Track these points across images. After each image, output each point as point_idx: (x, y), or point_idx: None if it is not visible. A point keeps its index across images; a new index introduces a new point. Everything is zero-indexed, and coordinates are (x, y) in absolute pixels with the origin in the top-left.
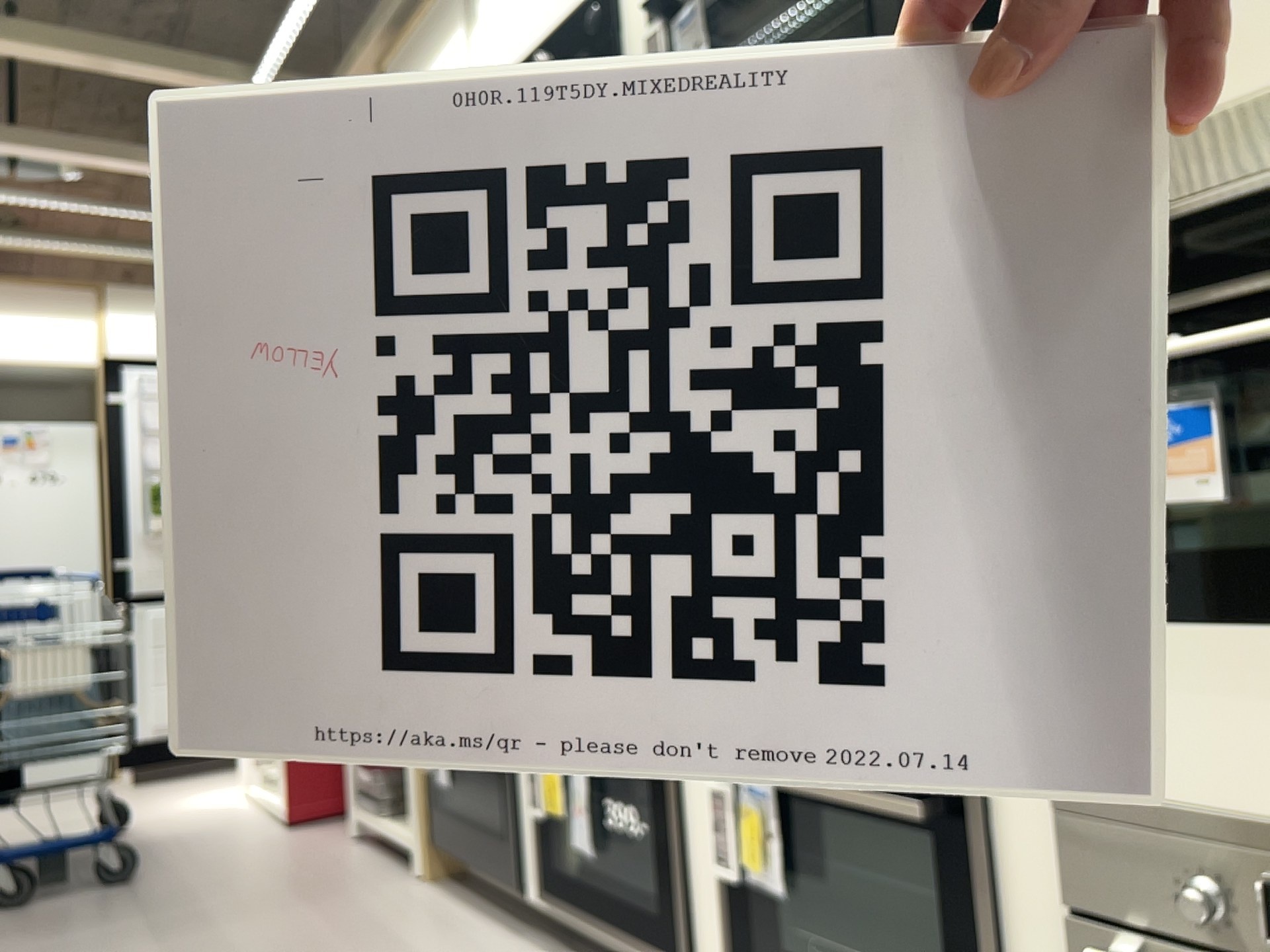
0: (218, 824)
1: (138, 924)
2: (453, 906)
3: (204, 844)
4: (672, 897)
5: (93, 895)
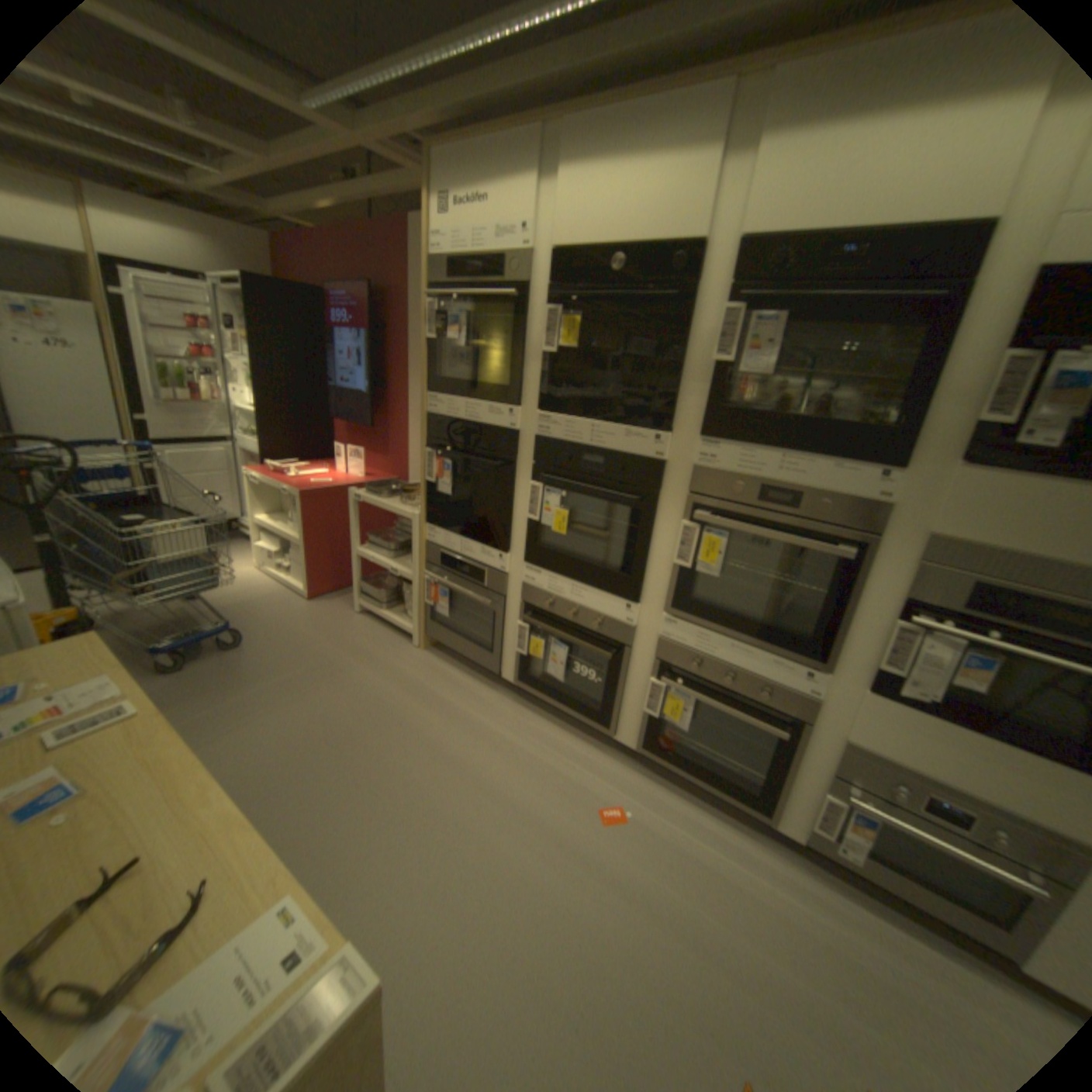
0: (259, 596)
1: (273, 684)
2: (447, 669)
3: (264, 615)
4: (610, 708)
5: (223, 660)
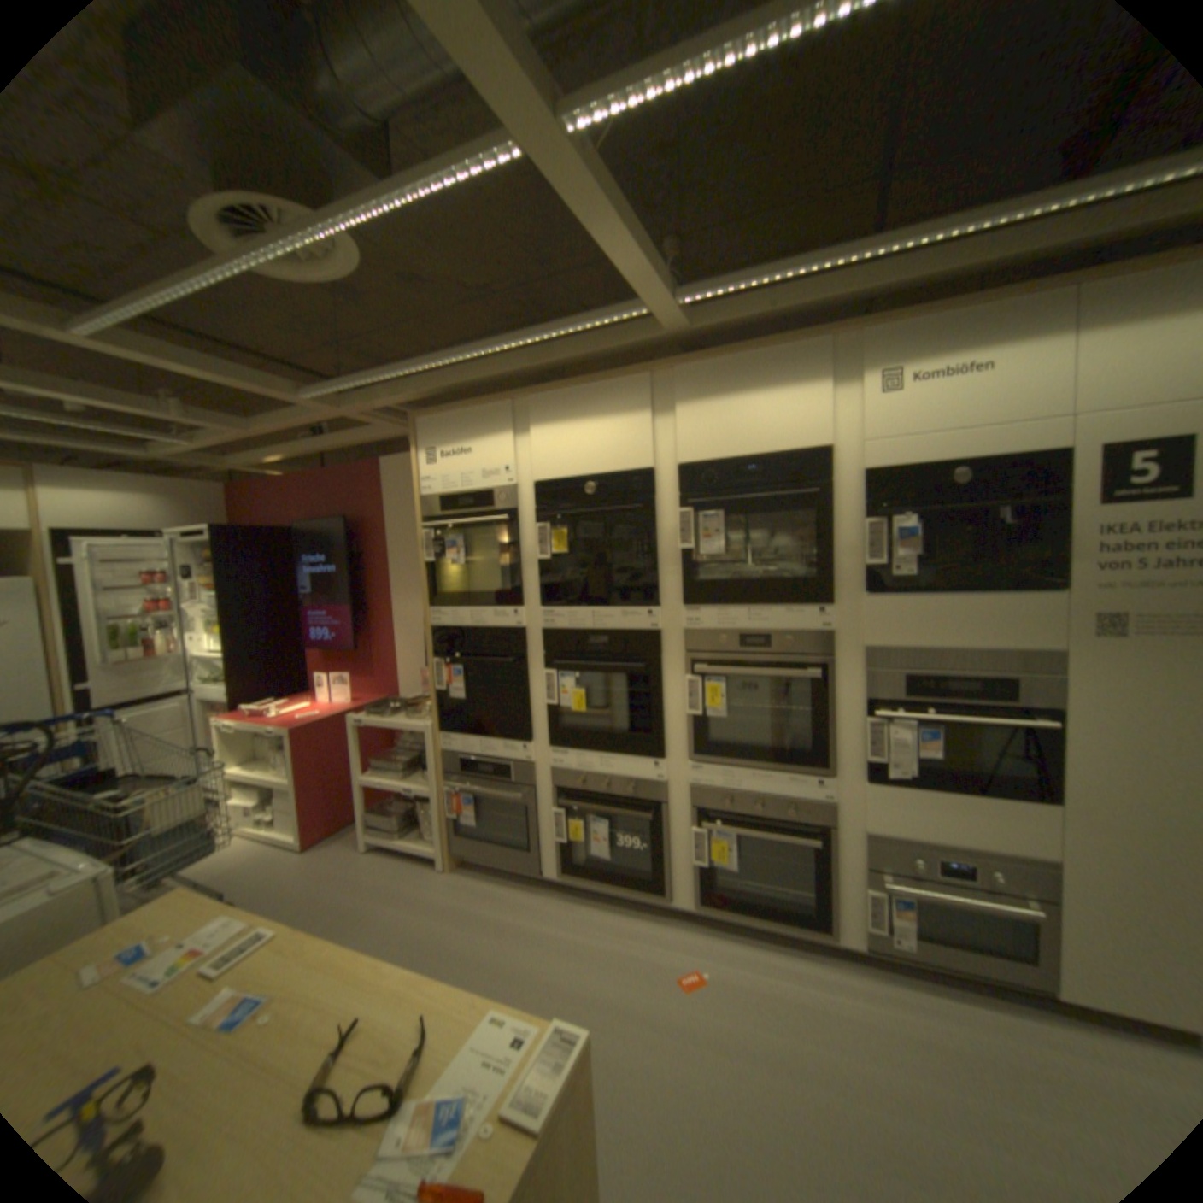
0: (237, 864)
1: None
2: (480, 887)
3: (251, 883)
4: (660, 874)
5: None
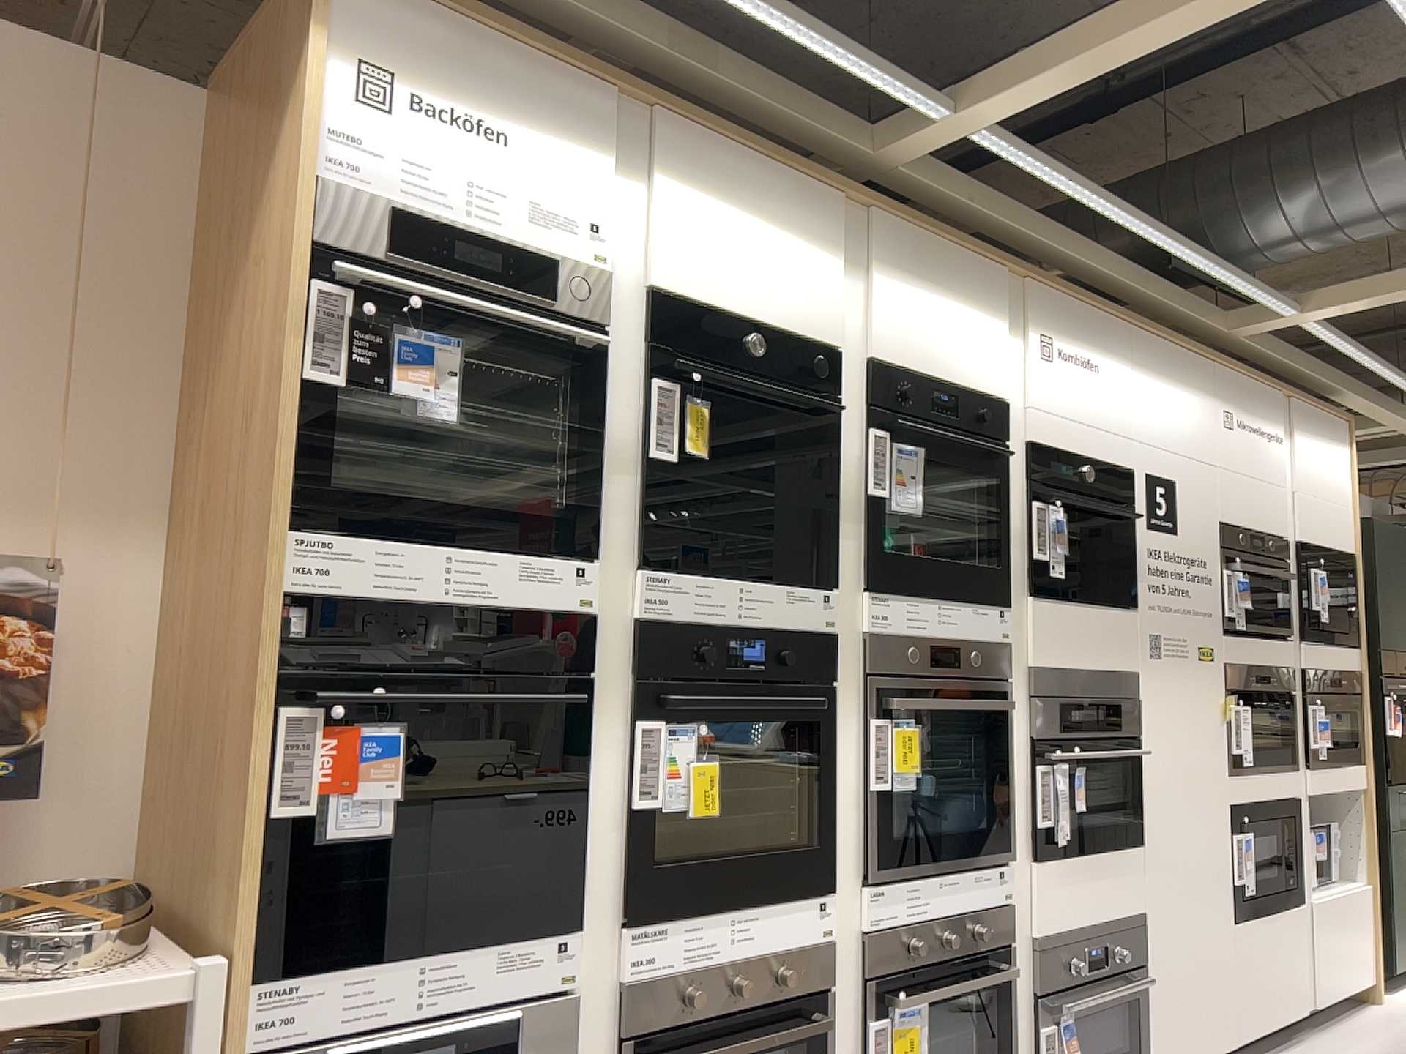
0: None
1: None
2: None
3: None
4: None
5: None
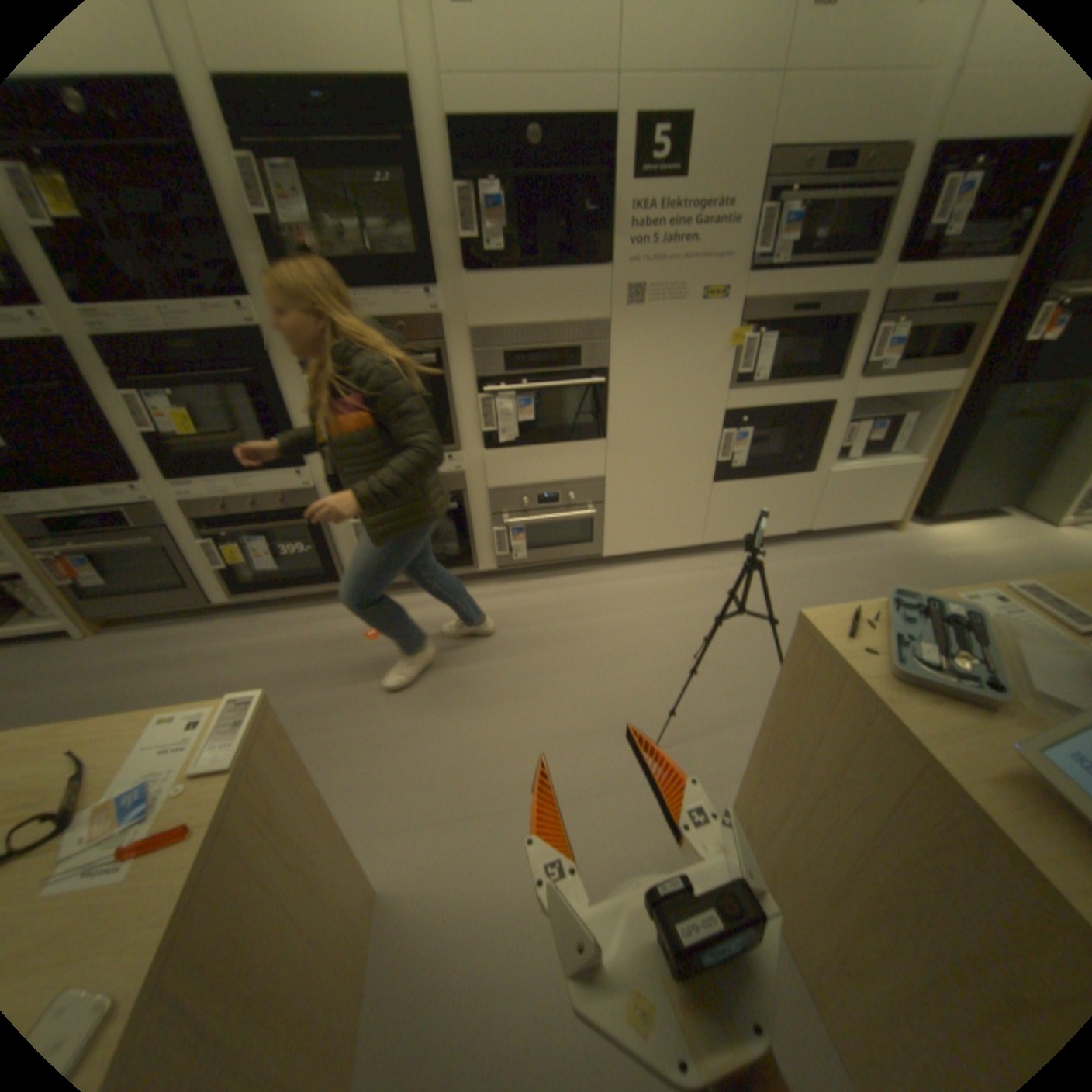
0: None
1: None
2: (140, 635)
3: None
4: (330, 567)
5: None
